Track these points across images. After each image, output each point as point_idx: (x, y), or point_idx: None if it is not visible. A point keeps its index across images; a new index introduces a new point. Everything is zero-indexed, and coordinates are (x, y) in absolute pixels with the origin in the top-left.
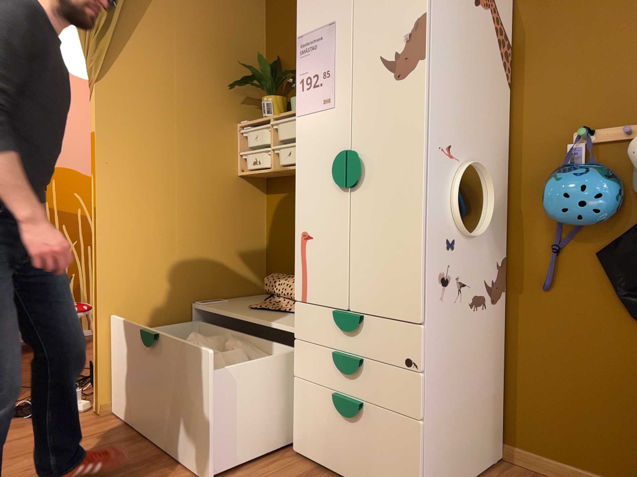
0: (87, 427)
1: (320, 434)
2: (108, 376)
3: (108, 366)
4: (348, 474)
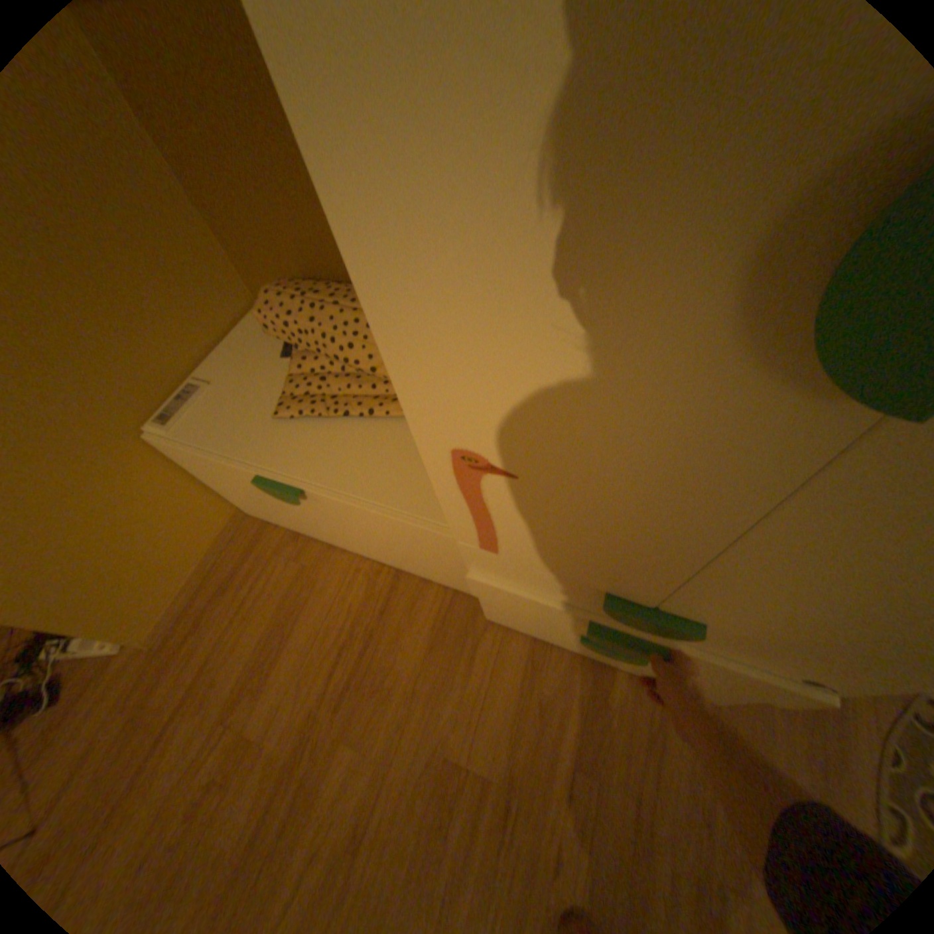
0: (155, 692)
1: (540, 631)
2: (112, 620)
3: (95, 616)
4: (594, 657)
